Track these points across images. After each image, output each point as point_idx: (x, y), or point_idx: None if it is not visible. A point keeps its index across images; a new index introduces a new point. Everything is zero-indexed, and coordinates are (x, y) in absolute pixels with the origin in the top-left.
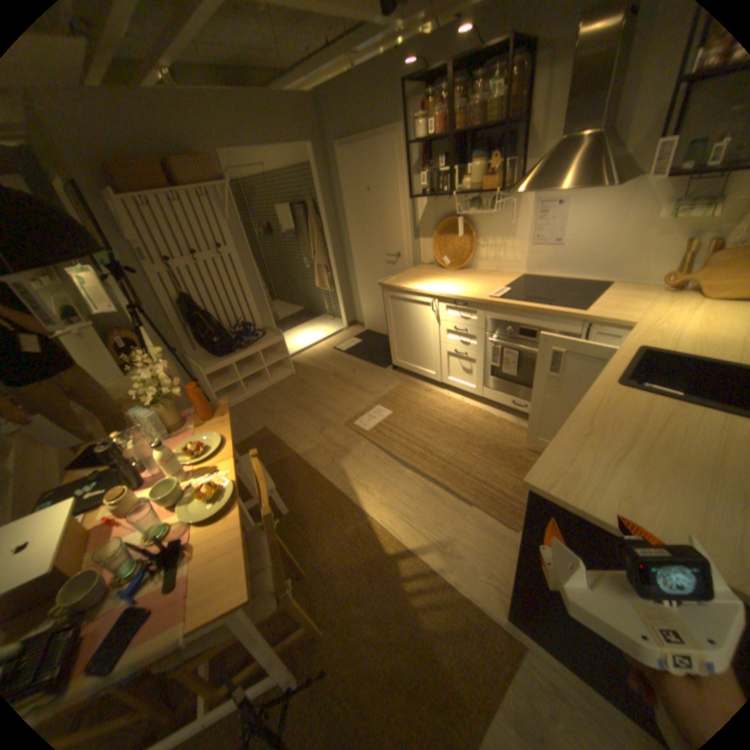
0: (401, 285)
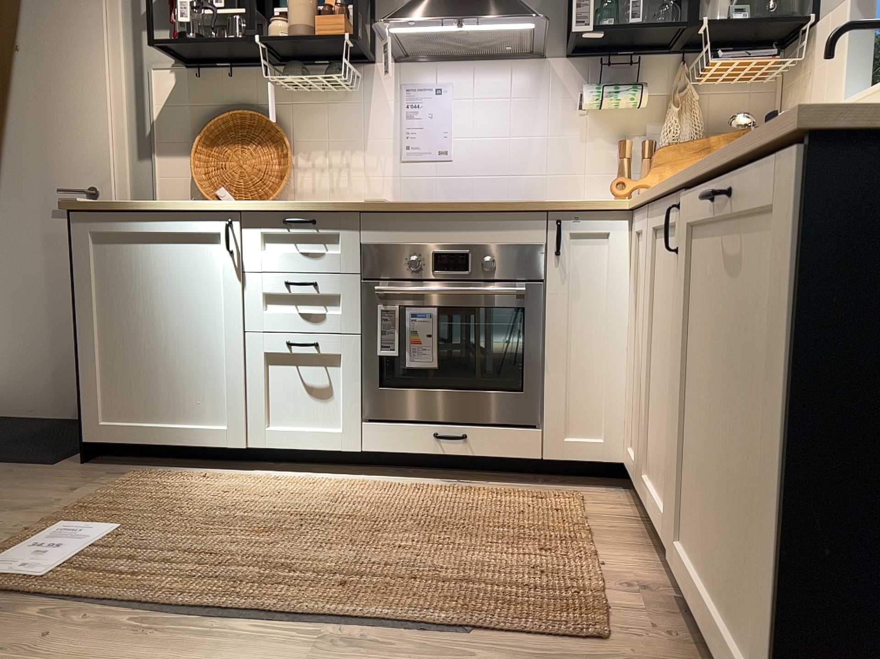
0: (135, 203)
